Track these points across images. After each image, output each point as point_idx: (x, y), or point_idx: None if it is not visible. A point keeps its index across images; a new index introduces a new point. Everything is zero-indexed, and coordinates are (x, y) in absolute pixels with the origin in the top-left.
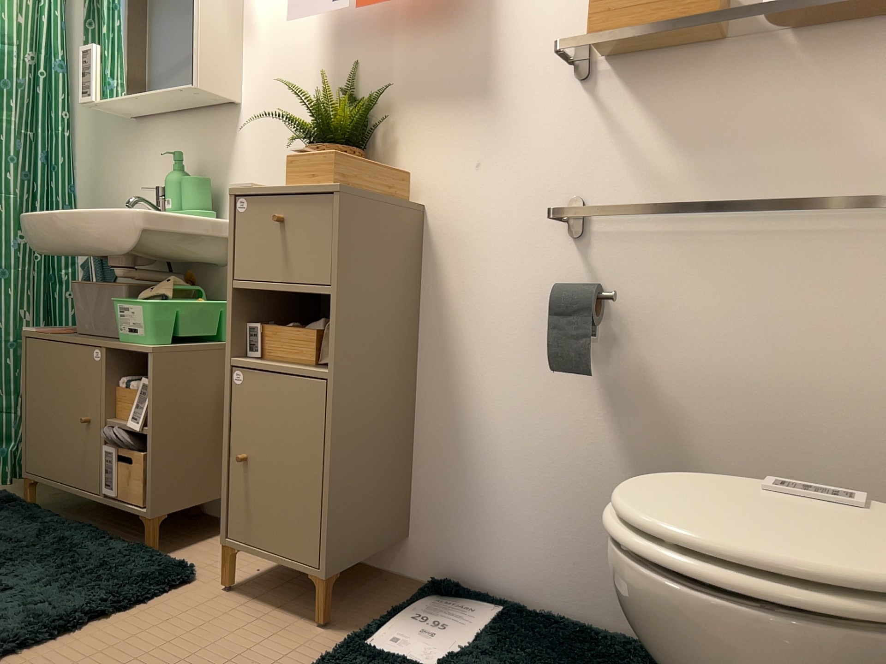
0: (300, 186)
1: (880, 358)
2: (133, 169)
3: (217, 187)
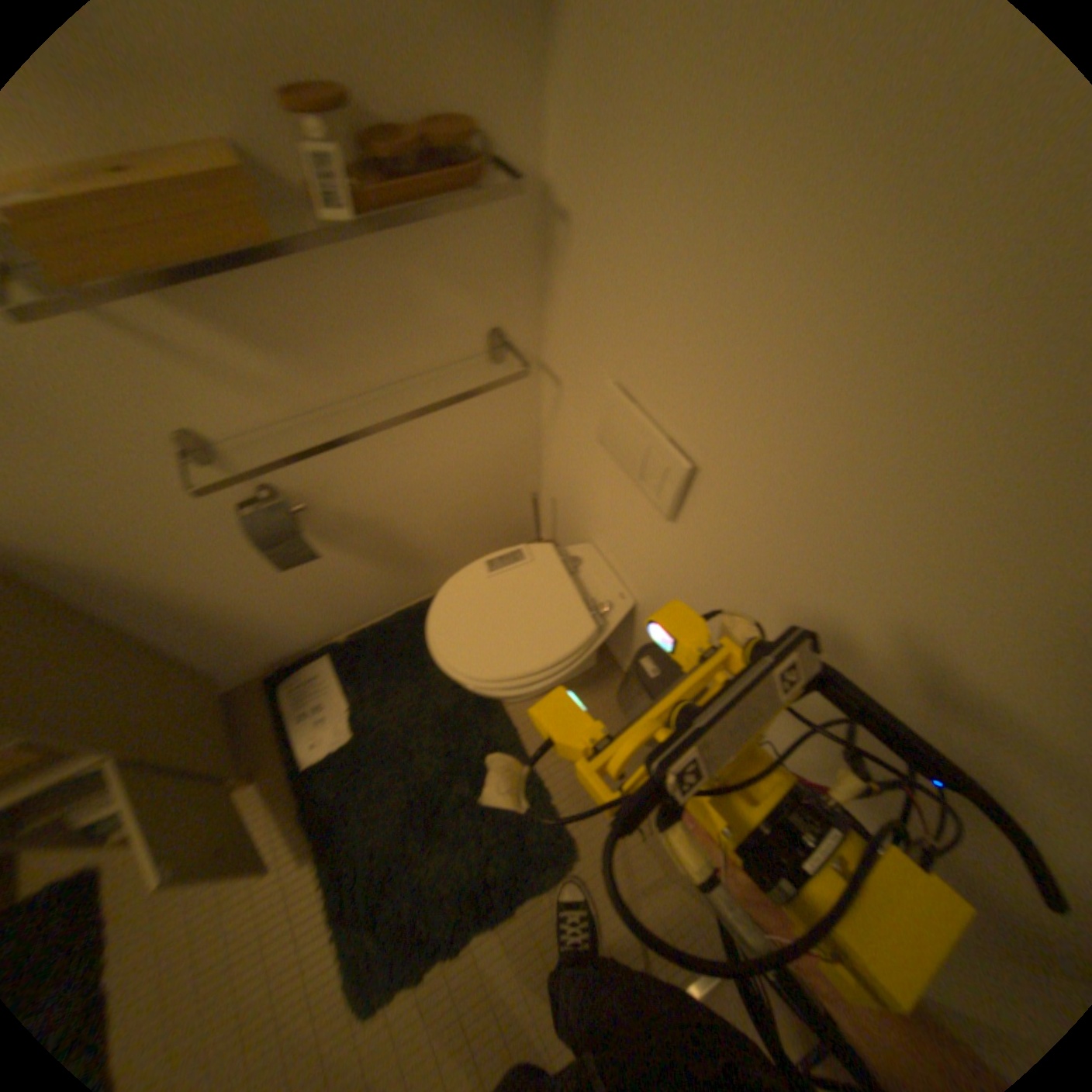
0: None
1: (483, 438)
2: None
3: None
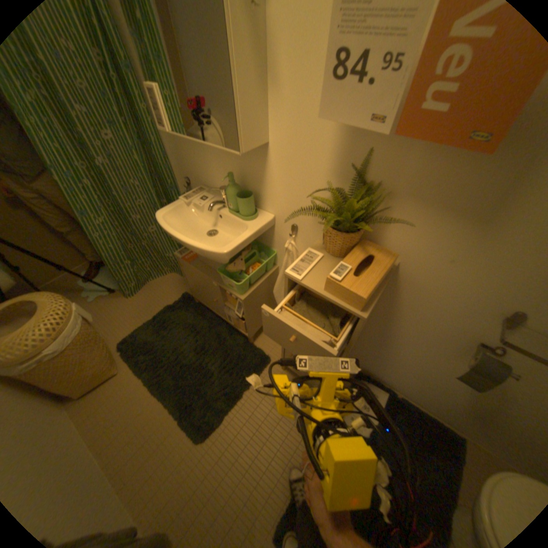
0: (333, 296)
1: None
2: (193, 151)
3: (251, 187)
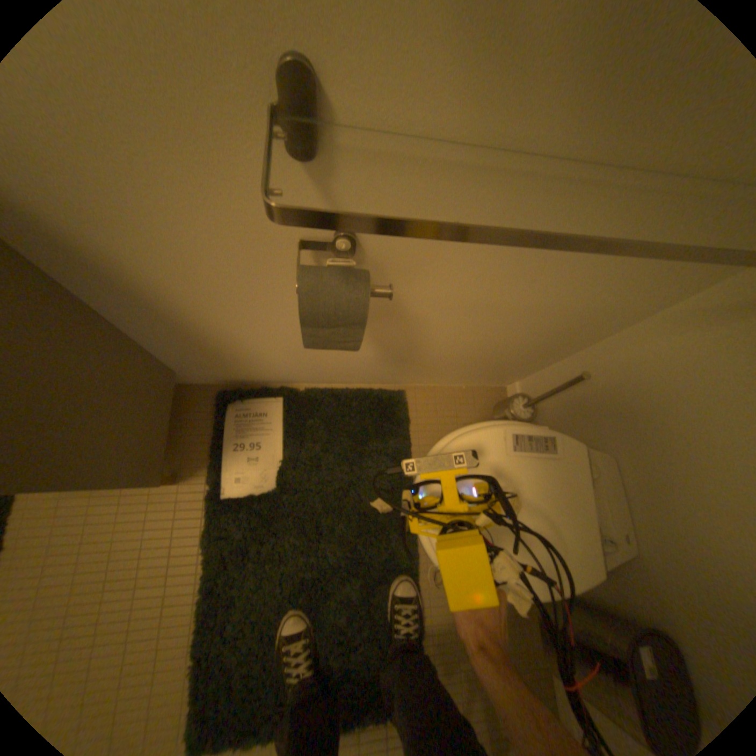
0: None
1: (611, 296)
2: None
3: None
